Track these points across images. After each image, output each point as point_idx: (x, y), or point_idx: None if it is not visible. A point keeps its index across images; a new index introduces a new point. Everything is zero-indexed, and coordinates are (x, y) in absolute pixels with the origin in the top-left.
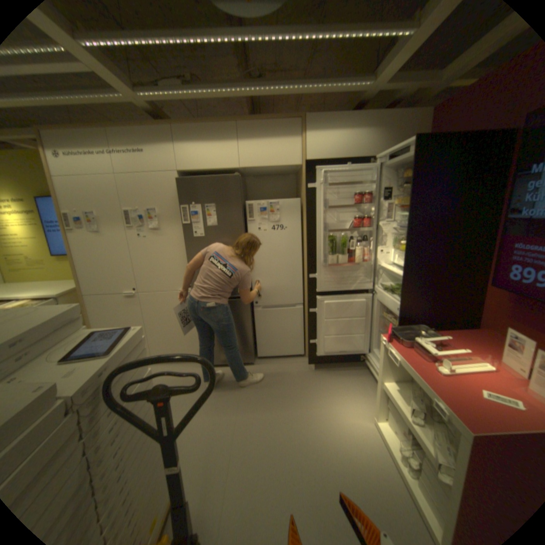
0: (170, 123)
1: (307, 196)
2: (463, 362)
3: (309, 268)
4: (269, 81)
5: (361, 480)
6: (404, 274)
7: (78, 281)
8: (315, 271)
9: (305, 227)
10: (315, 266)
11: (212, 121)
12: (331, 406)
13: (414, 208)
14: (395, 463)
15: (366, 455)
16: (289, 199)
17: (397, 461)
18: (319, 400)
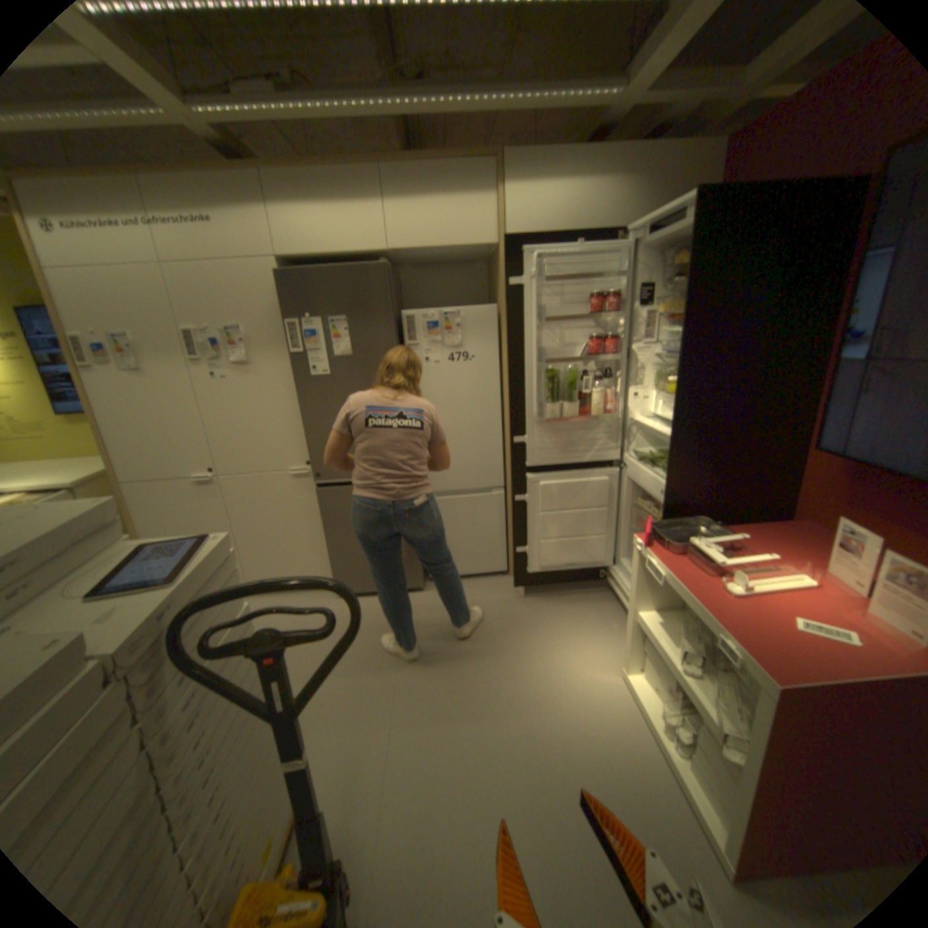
0: (258, 166)
1: (509, 300)
2: (767, 574)
3: (513, 426)
4: (436, 86)
5: (601, 764)
6: (673, 433)
7: (108, 459)
8: (523, 432)
9: (506, 356)
10: (523, 423)
11: (335, 162)
12: (552, 653)
13: (692, 319)
14: (654, 736)
15: (609, 726)
16: (478, 306)
17: (658, 734)
18: (533, 644)
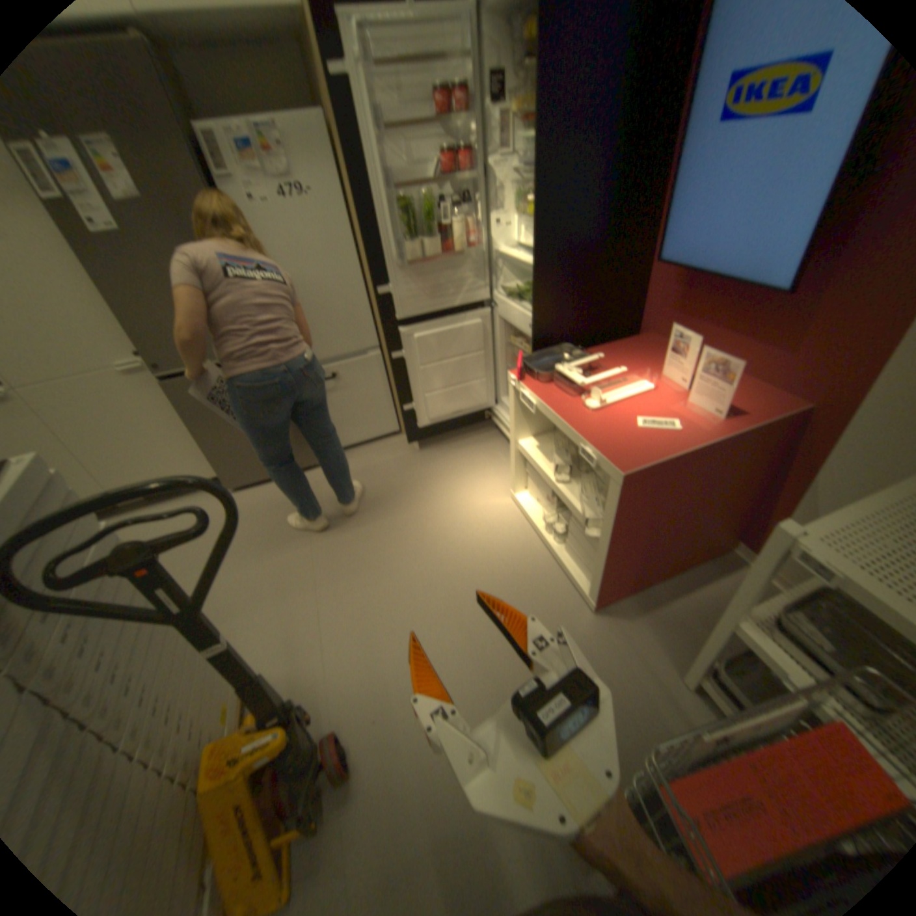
0: None
1: (334, 98)
2: (616, 385)
3: (374, 273)
4: None
5: (499, 564)
6: (534, 260)
7: None
8: (386, 279)
9: (347, 182)
10: (384, 268)
11: None
12: (450, 491)
13: (544, 115)
14: (537, 533)
15: (503, 535)
16: (296, 110)
17: (540, 531)
18: (433, 488)
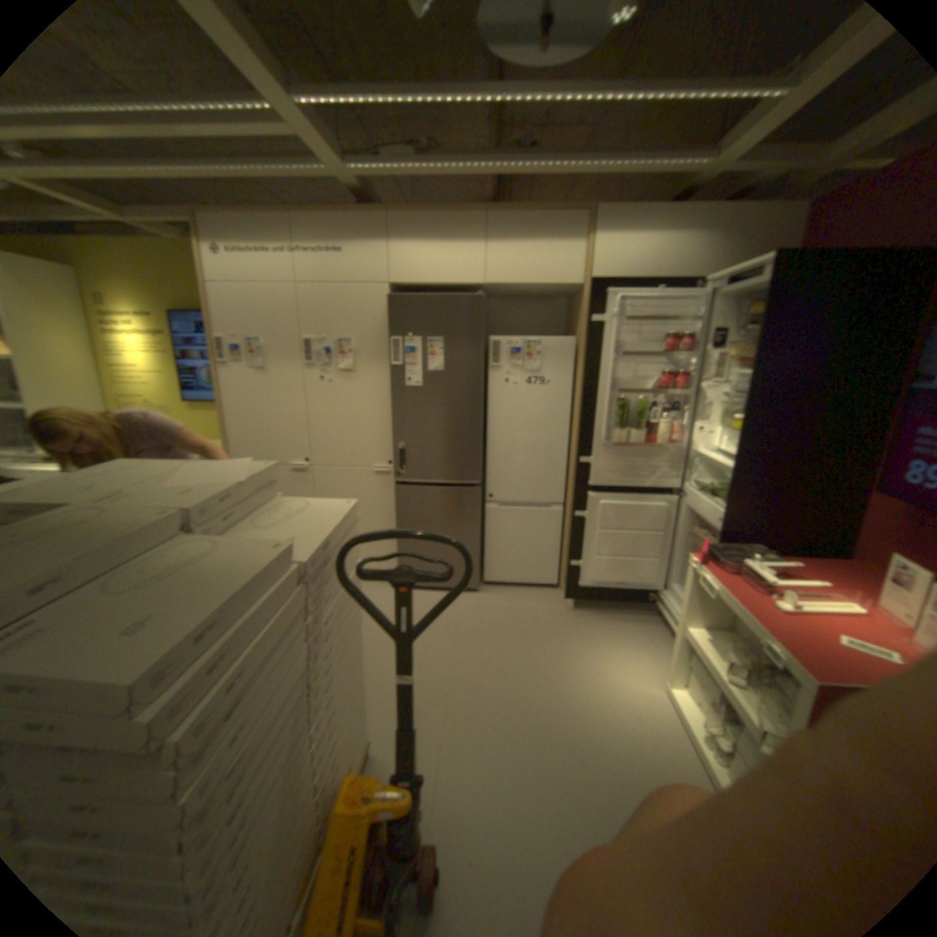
0: (388, 209)
1: (589, 333)
2: (818, 601)
3: (581, 447)
4: (548, 152)
5: (641, 761)
6: (736, 464)
7: (229, 441)
8: (591, 453)
9: (580, 383)
10: (592, 445)
11: (452, 209)
12: (599, 661)
13: (763, 363)
14: (695, 746)
15: (651, 731)
16: (560, 337)
17: (699, 743)
18: (581, 652)
